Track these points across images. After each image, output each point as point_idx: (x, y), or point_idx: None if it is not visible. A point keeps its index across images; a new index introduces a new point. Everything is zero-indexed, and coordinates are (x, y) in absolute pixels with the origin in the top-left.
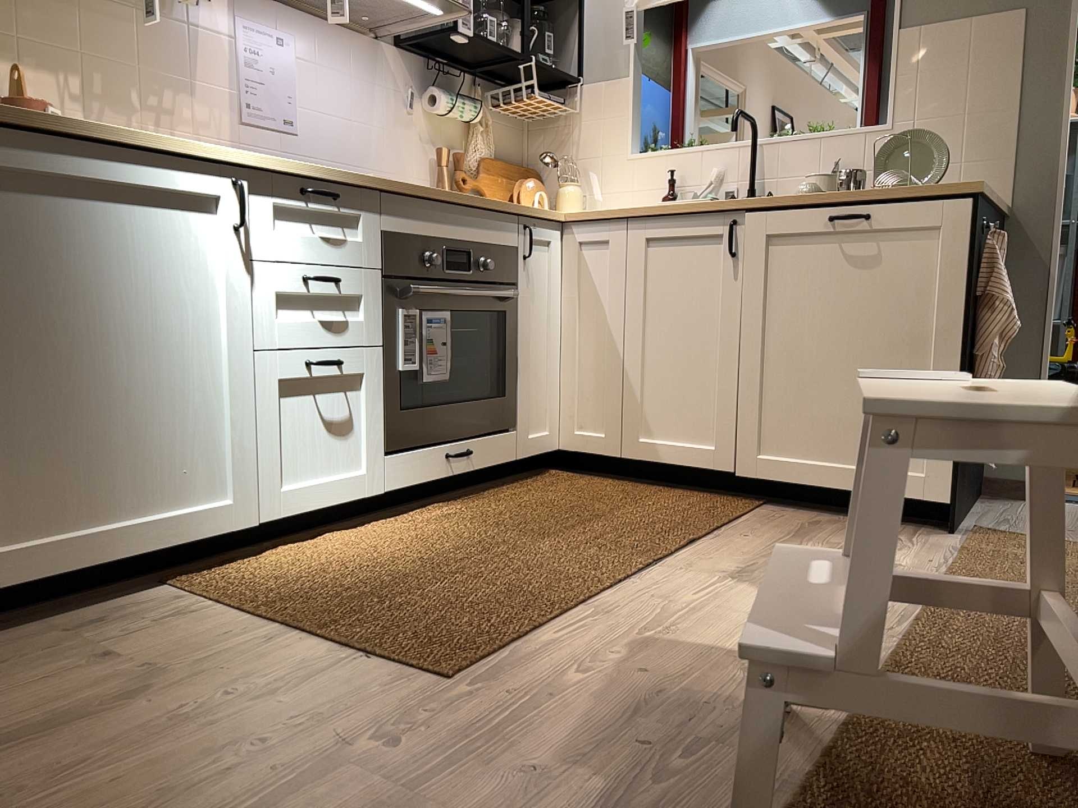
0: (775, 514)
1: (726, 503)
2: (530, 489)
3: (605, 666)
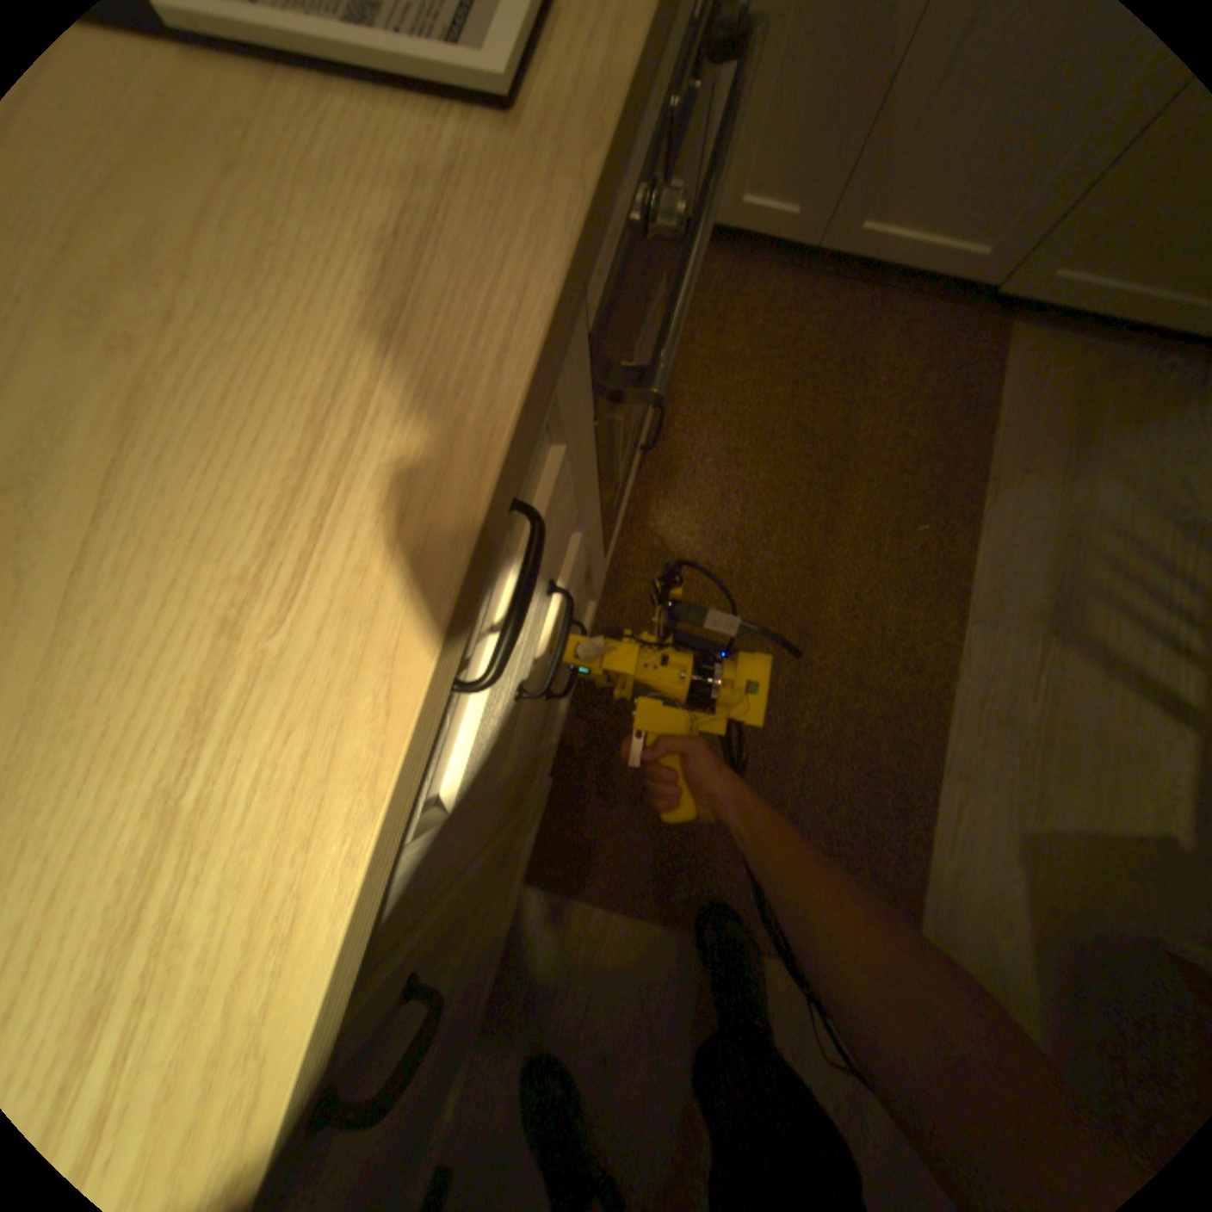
0: (1043, 395)
1: (964, 345)
2: (705, 377)
3: (1017, 916)
